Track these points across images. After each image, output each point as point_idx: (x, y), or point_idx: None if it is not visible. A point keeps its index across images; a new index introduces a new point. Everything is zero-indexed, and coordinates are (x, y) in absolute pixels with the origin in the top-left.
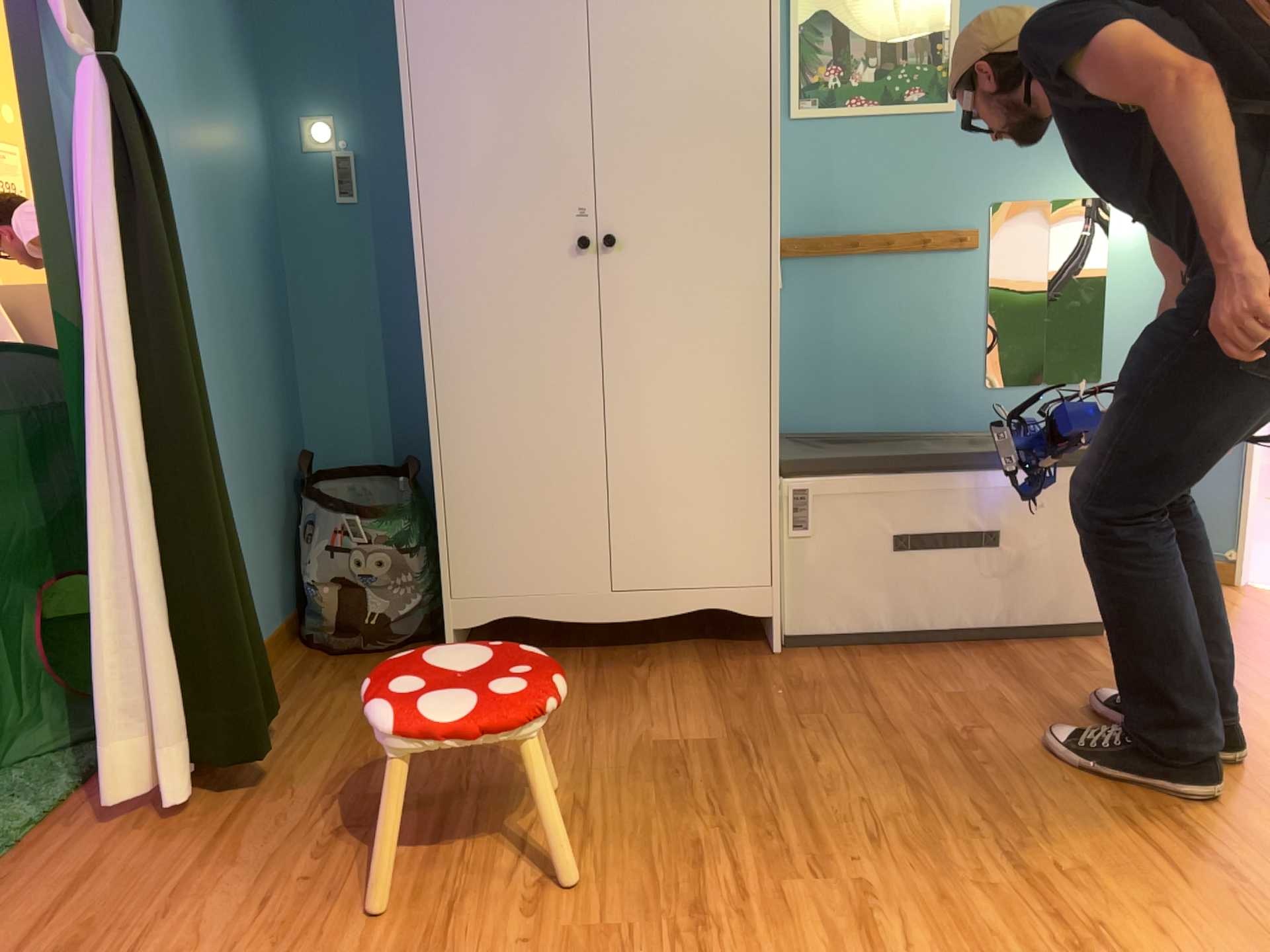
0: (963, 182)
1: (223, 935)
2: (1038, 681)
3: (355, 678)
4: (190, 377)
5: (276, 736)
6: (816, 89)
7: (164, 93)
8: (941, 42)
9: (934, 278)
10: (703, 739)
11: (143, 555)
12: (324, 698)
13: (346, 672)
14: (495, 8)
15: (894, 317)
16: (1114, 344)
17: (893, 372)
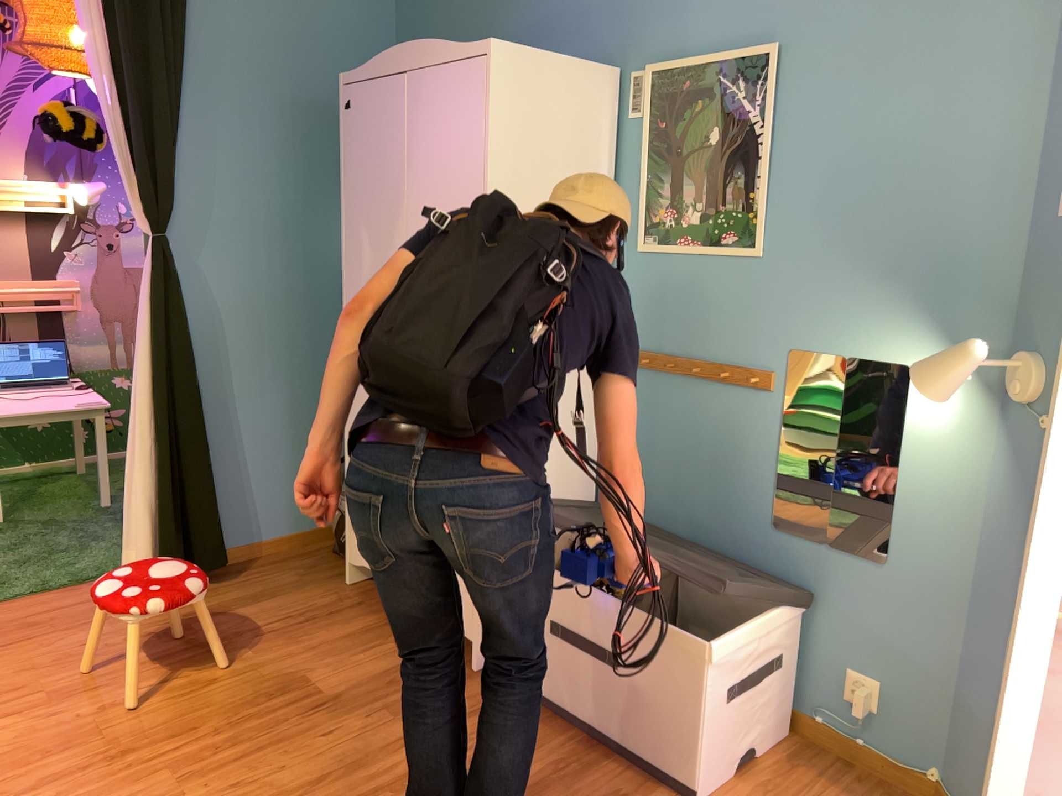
0: (766, 324)
1: (57, 649)
2: (557, 795)
3: (308, 569)
4: (179, 387)
5: (229, 581)
6: (657, 226)
7: (263, 228)
8: (752, 190)
9: (735, 409)
10: (325, 690)
11: (152, 468)
12: (278, 573)
13: (312, 564)
14: (373, 186)
15: (701, 435)
16: (904, 527)
17: (697, 484)
